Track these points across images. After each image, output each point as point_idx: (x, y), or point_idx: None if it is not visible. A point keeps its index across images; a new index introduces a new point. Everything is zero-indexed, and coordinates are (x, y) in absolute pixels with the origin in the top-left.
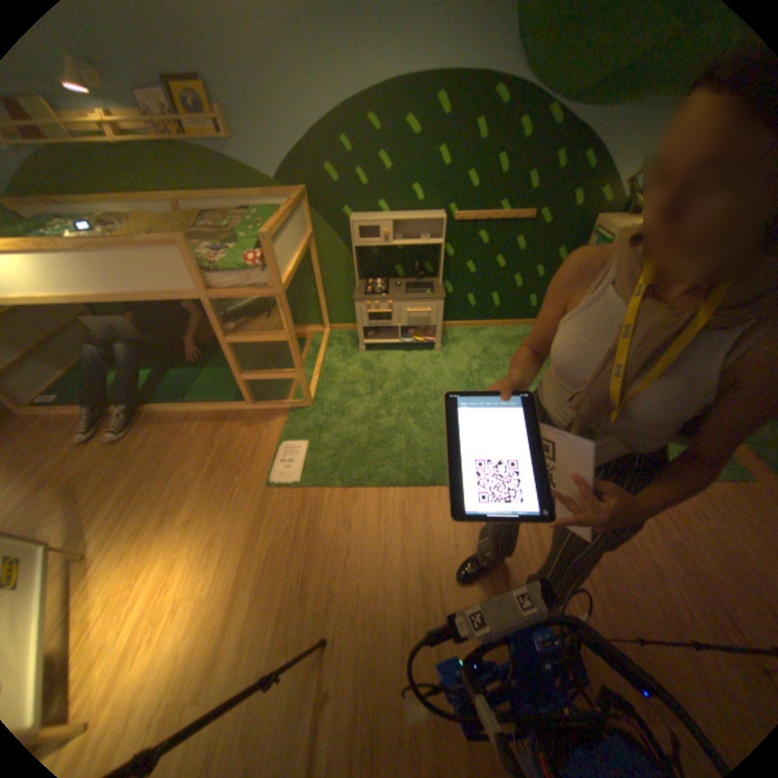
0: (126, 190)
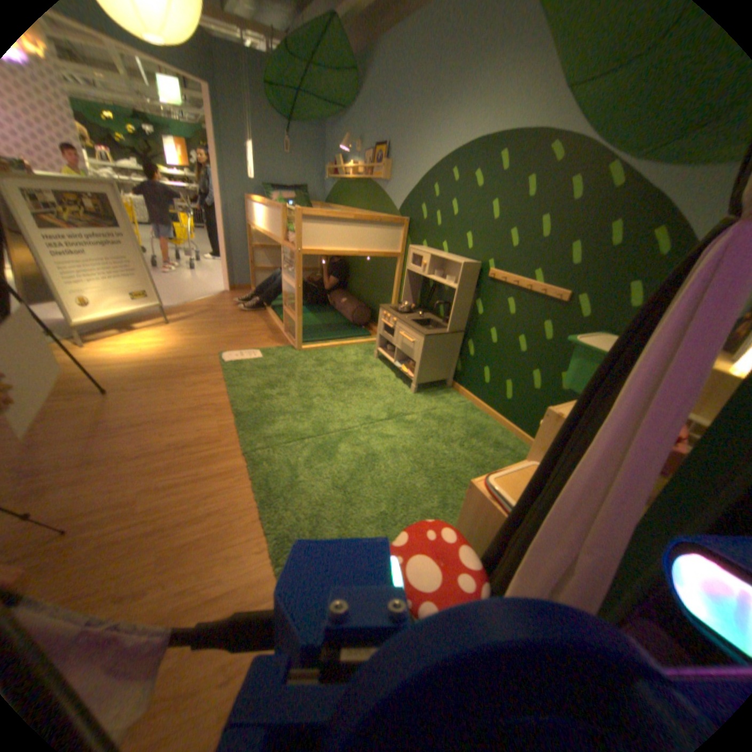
0: (349, 206)
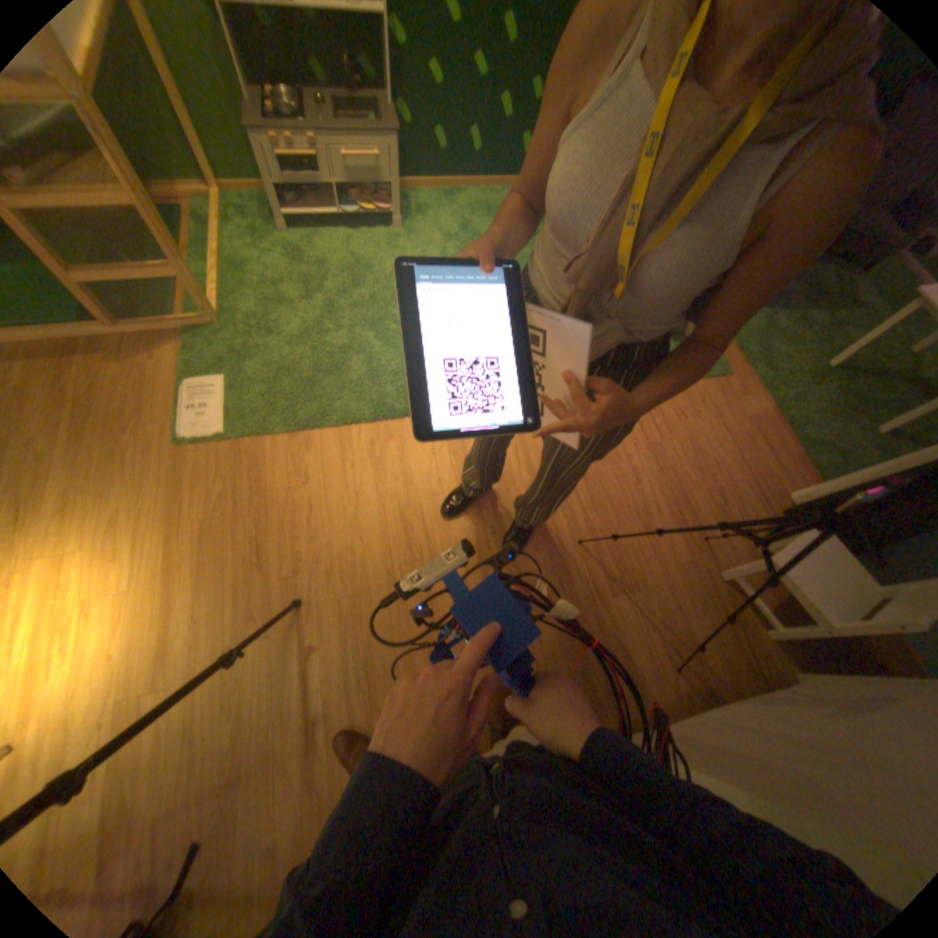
0: None
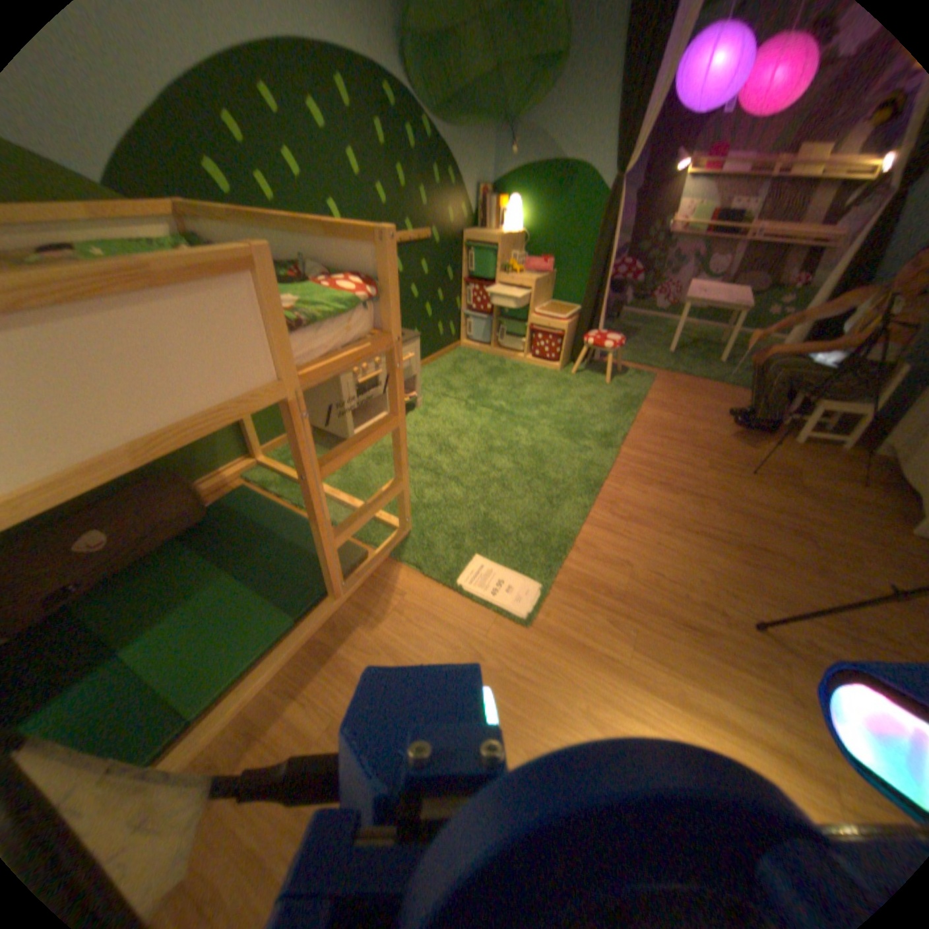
0: None
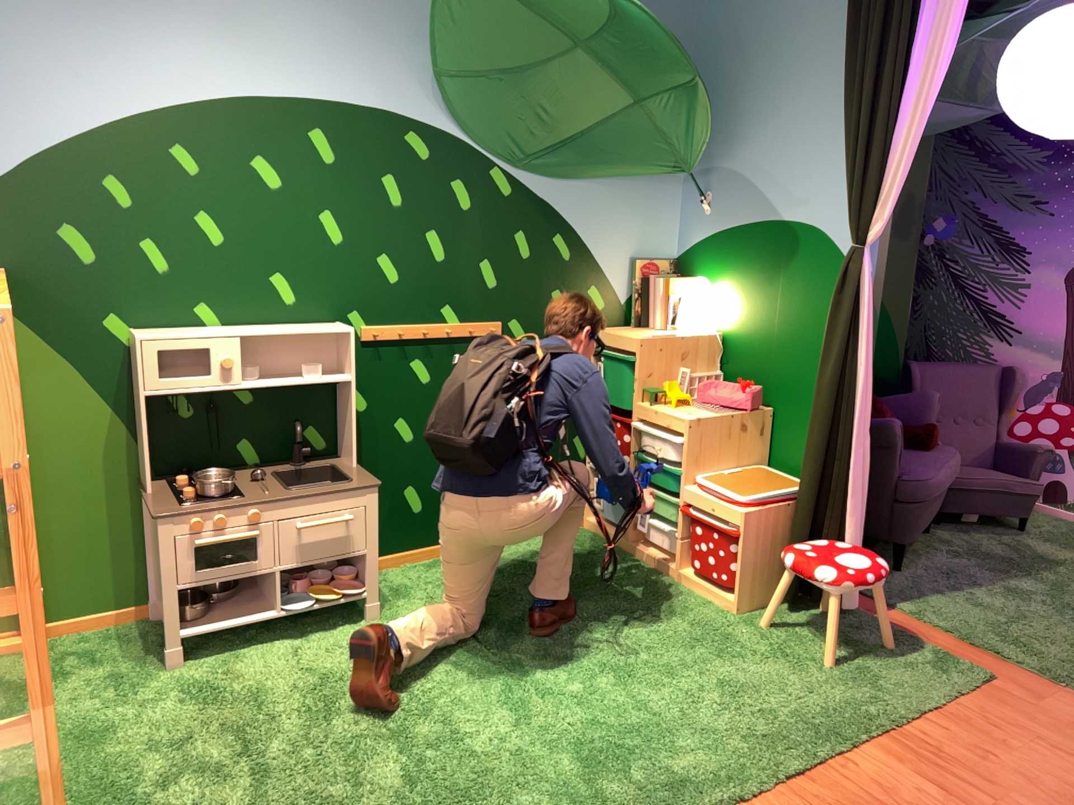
0: None
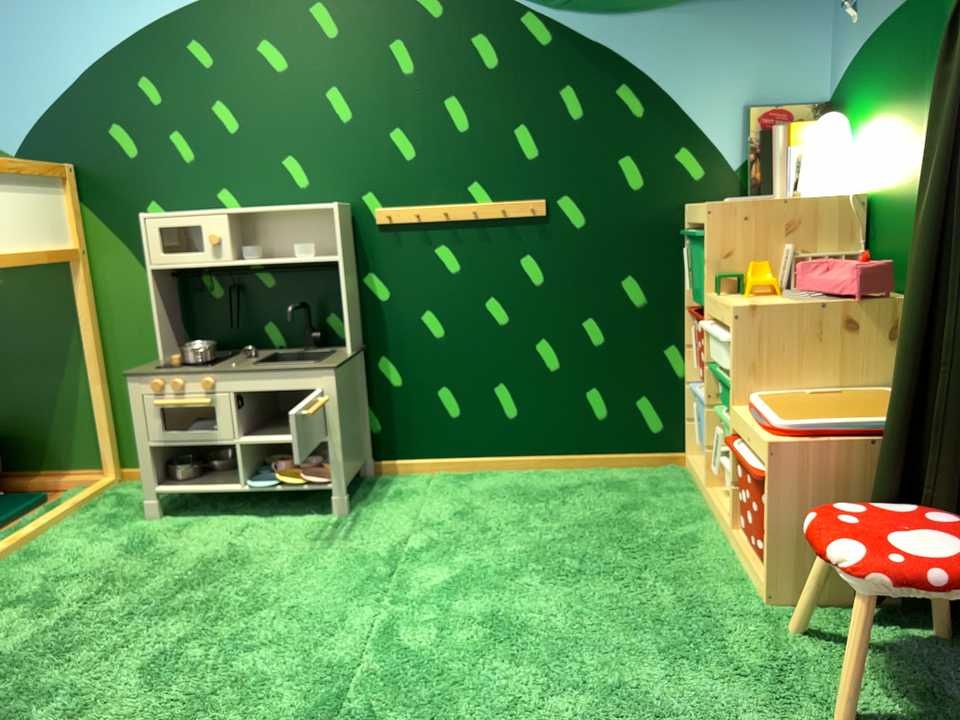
0: None
